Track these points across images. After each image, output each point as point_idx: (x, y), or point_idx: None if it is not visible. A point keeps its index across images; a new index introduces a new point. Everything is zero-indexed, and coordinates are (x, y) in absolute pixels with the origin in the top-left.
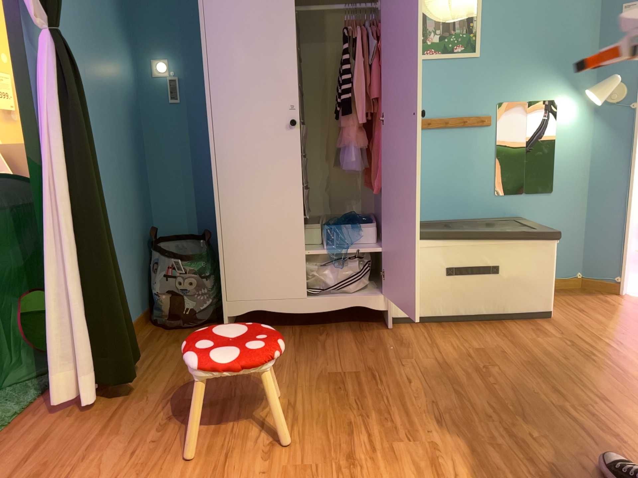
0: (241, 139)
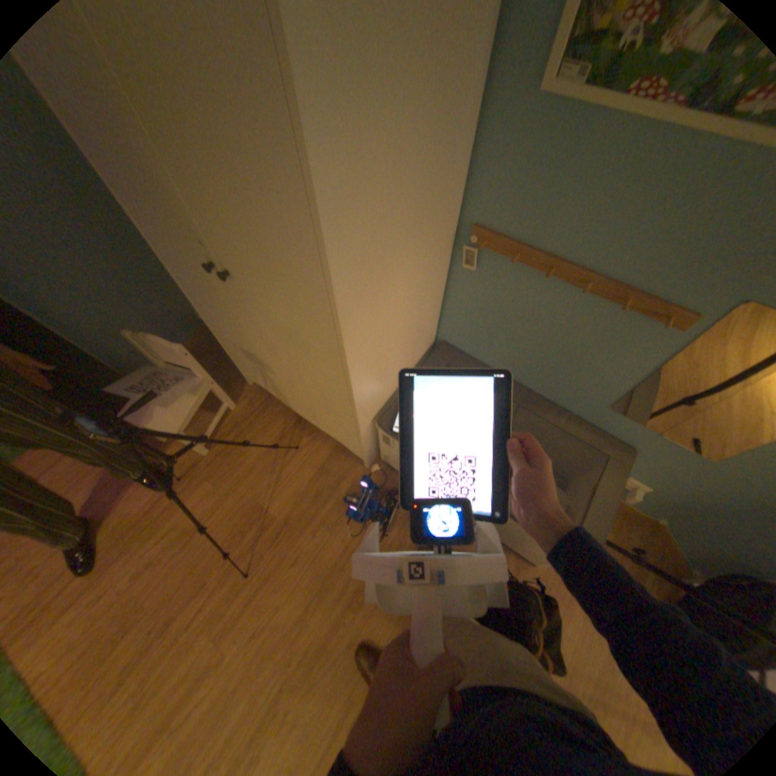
0: (174, 253)
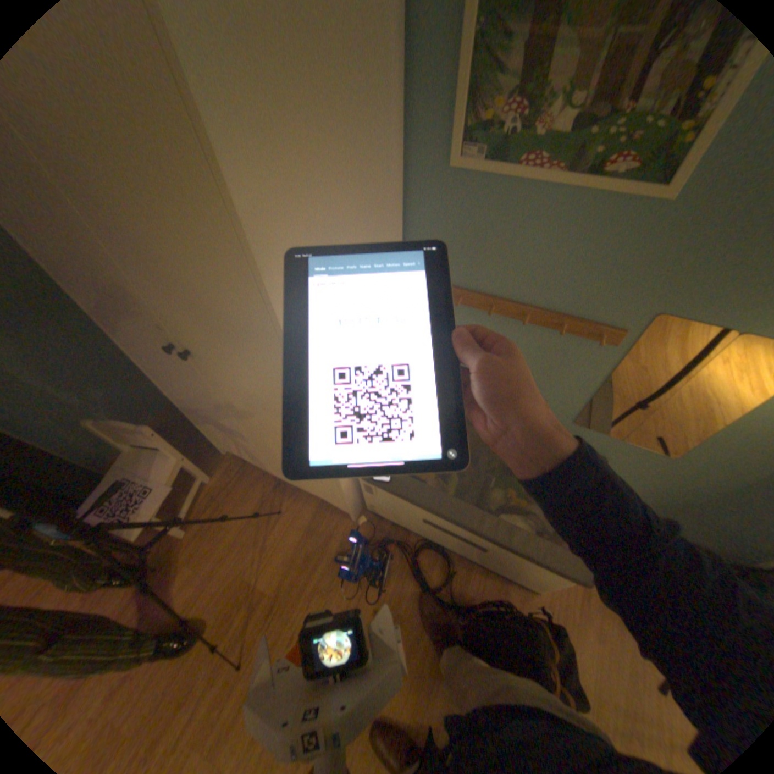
0: (133, 338)
